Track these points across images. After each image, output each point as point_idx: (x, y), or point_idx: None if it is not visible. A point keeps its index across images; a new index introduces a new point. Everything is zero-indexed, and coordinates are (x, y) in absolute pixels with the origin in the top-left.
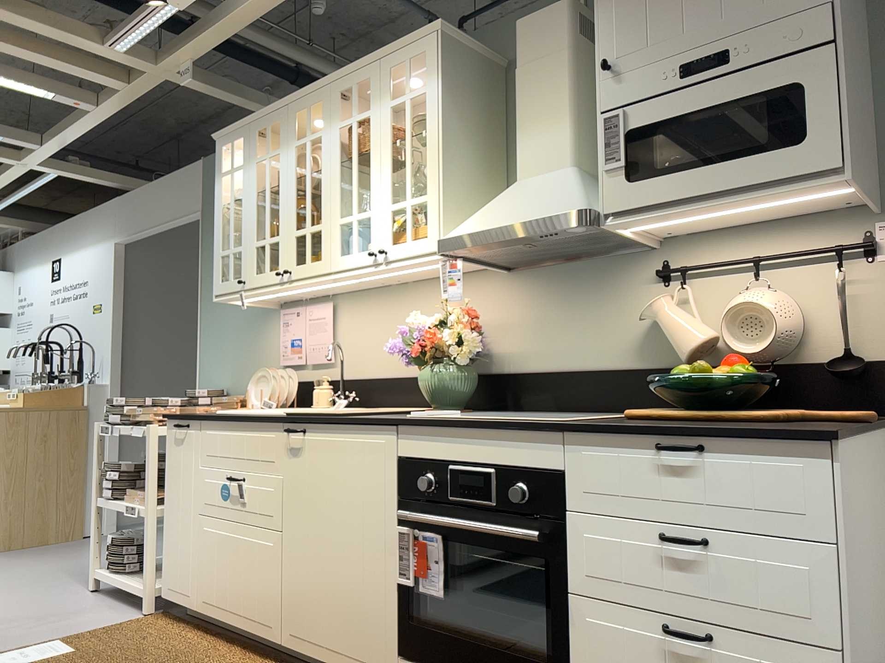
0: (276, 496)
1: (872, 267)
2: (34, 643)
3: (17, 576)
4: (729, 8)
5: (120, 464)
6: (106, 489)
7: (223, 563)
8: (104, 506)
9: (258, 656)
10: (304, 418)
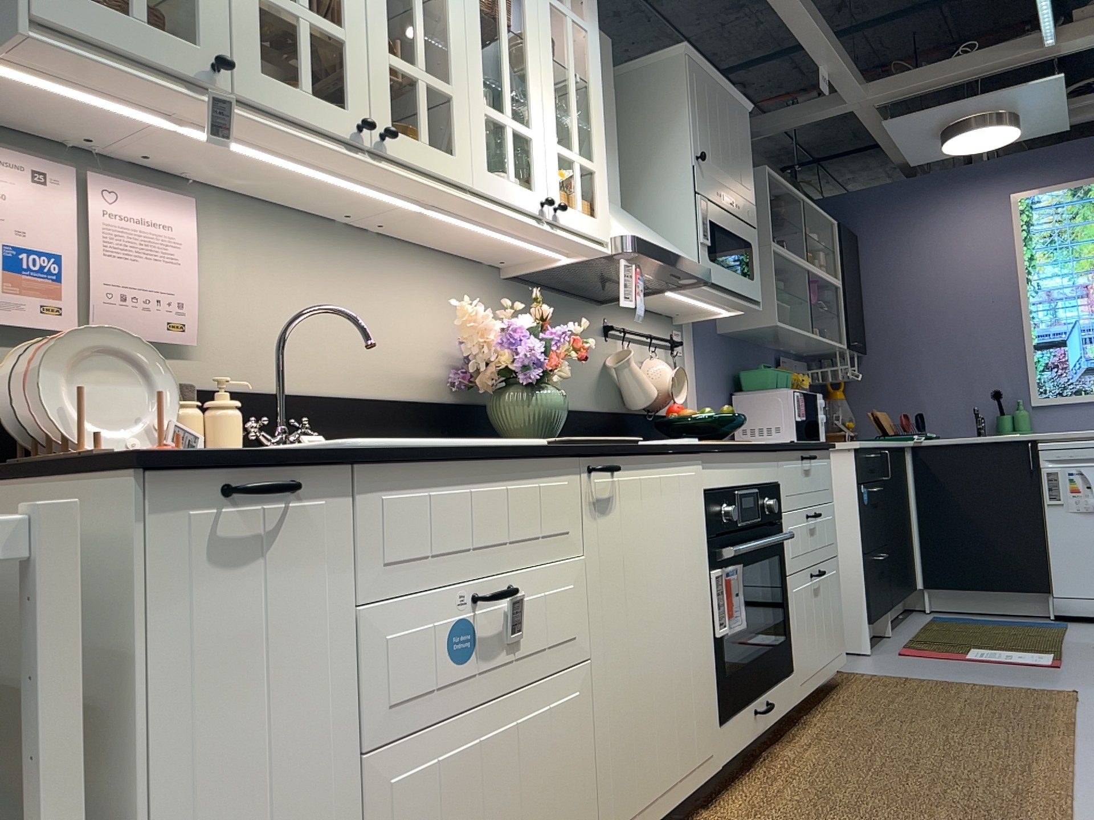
0: (577, 596)
1: (677, 357)
2: None
3: None
4: (735, 173)
5: None
6: None
7: None
8: None
9: None
10: (617, 447)
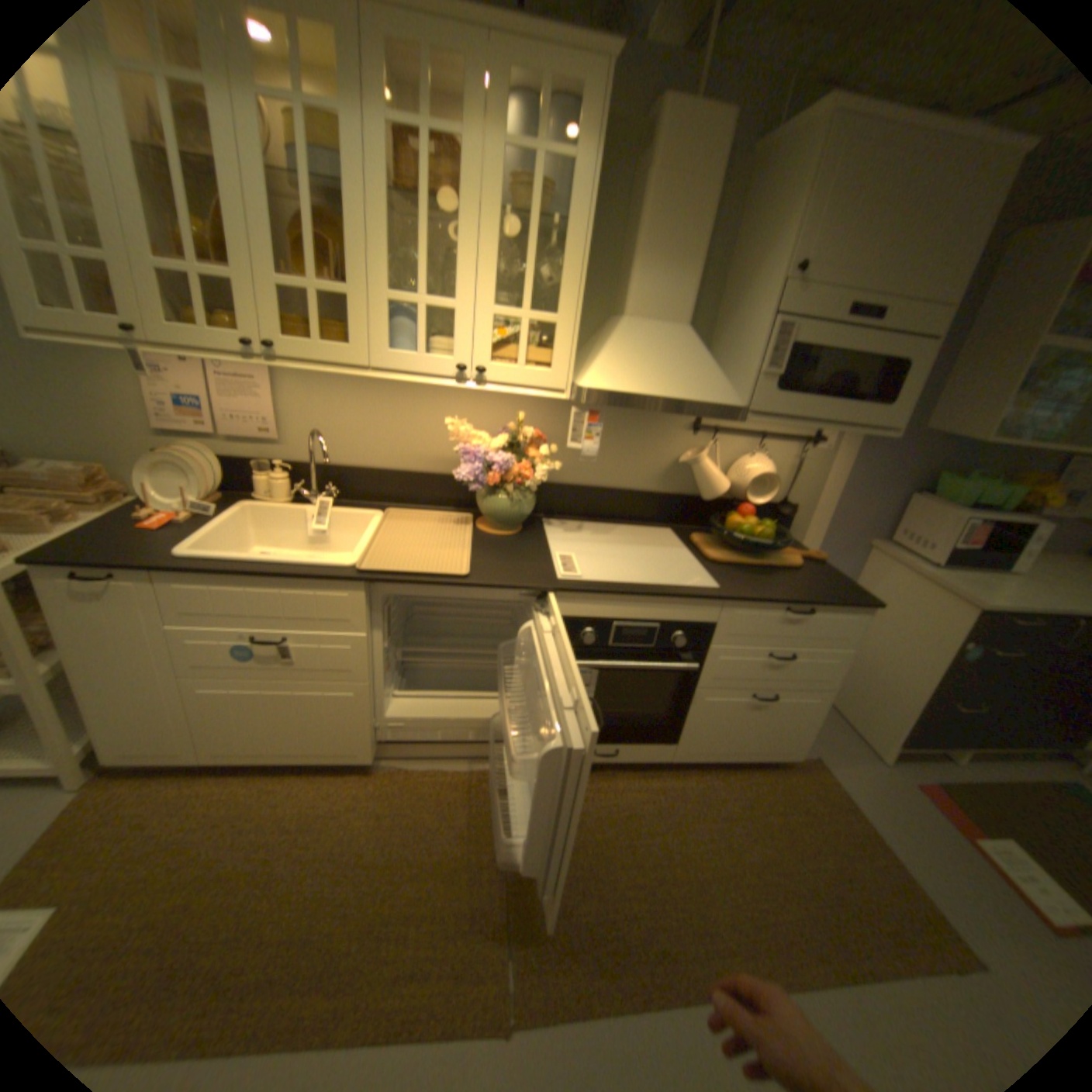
0: (357, 653)
1: (815, 452)
2: None
3: None
4: (907, 269)
5: None
6: None
7: (253, 720)
8: None
9: (327, 776)
10: (412, 581)
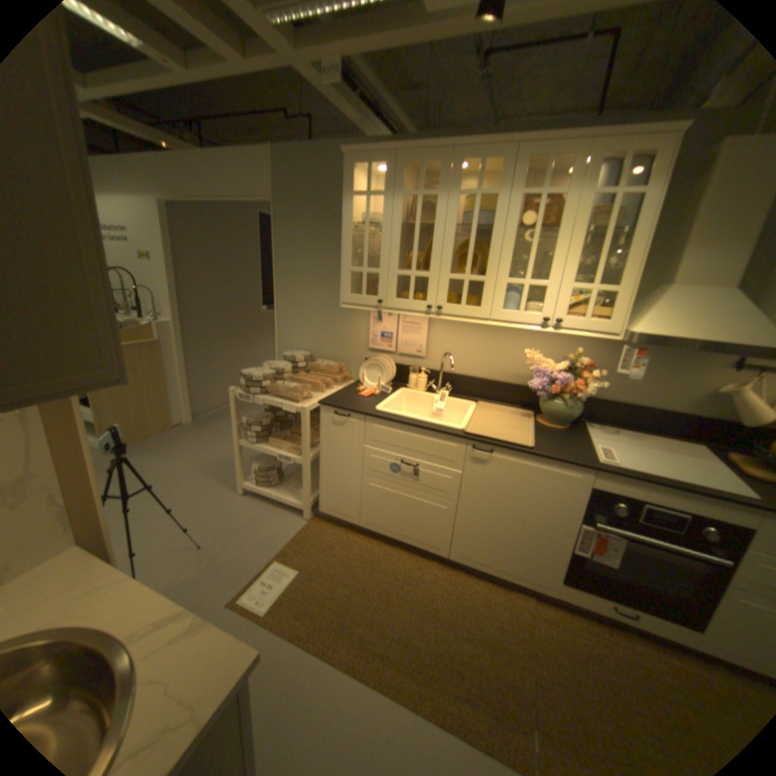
0: (454, 483)
1: None
2: (258, 566)
3: (164, 483)
4: None
5: (257, 420)
6: (248, 436)
7: (391, 508)
8: (250, 448)
9: (420, 557)
10: (496, 445)
